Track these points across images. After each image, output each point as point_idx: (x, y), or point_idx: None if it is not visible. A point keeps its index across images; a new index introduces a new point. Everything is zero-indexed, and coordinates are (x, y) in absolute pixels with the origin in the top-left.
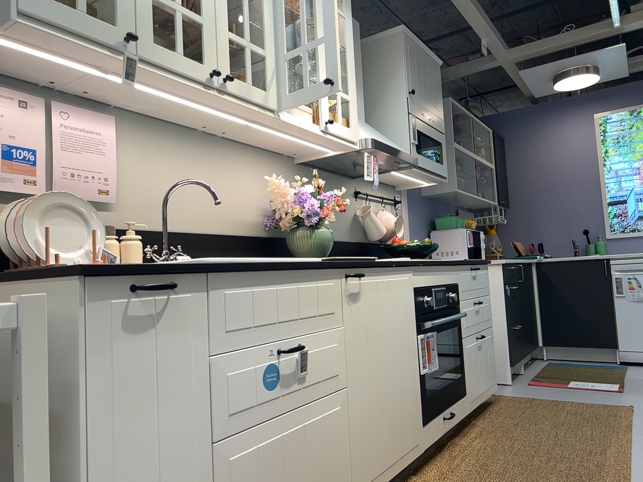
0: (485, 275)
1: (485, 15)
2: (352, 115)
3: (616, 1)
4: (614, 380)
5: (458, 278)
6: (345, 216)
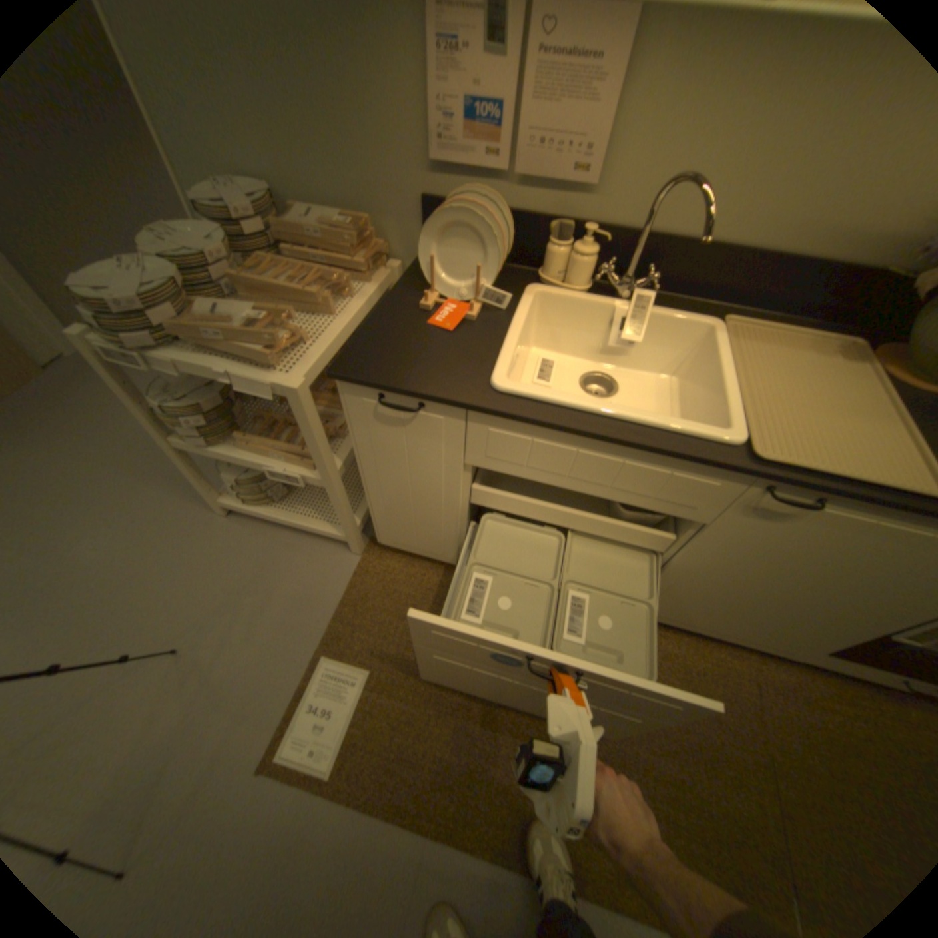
0: None
1: None
2: None
3: None
4: None
5: None
6: None
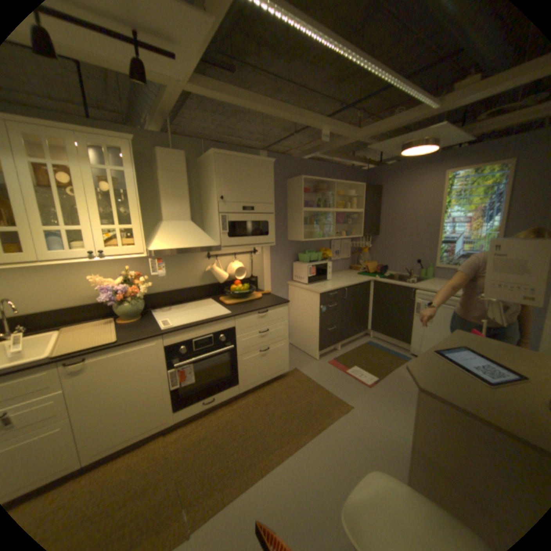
0: (279, 311)
1: (313, 114)
2: (135, 237)
3: (416, 91)
4: (382, 374)
5: (235, 323)
6: (194, 272)
